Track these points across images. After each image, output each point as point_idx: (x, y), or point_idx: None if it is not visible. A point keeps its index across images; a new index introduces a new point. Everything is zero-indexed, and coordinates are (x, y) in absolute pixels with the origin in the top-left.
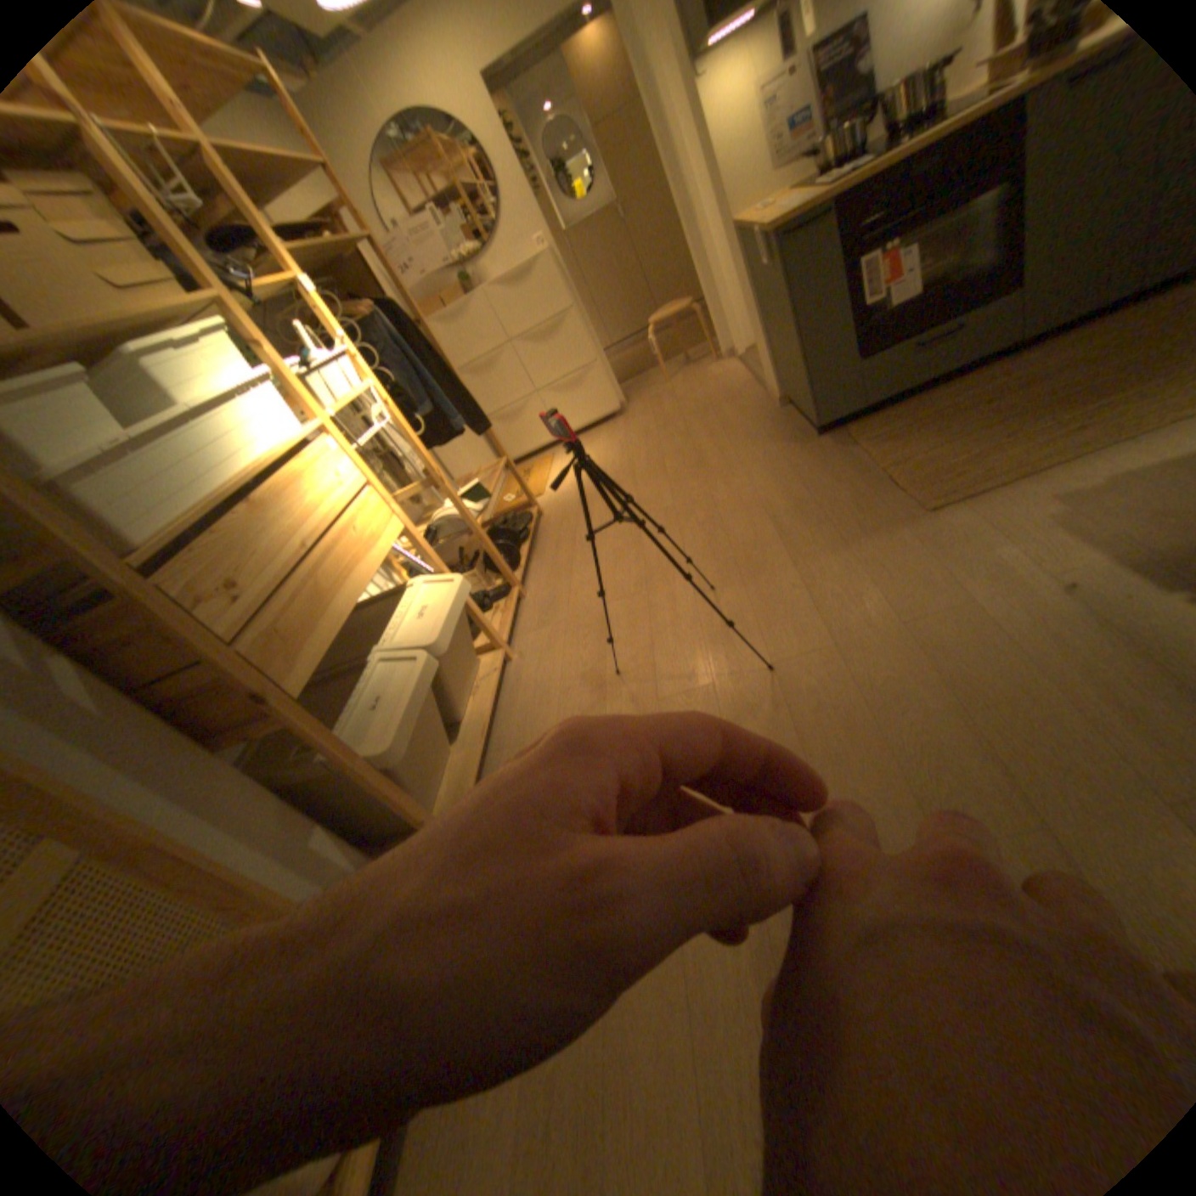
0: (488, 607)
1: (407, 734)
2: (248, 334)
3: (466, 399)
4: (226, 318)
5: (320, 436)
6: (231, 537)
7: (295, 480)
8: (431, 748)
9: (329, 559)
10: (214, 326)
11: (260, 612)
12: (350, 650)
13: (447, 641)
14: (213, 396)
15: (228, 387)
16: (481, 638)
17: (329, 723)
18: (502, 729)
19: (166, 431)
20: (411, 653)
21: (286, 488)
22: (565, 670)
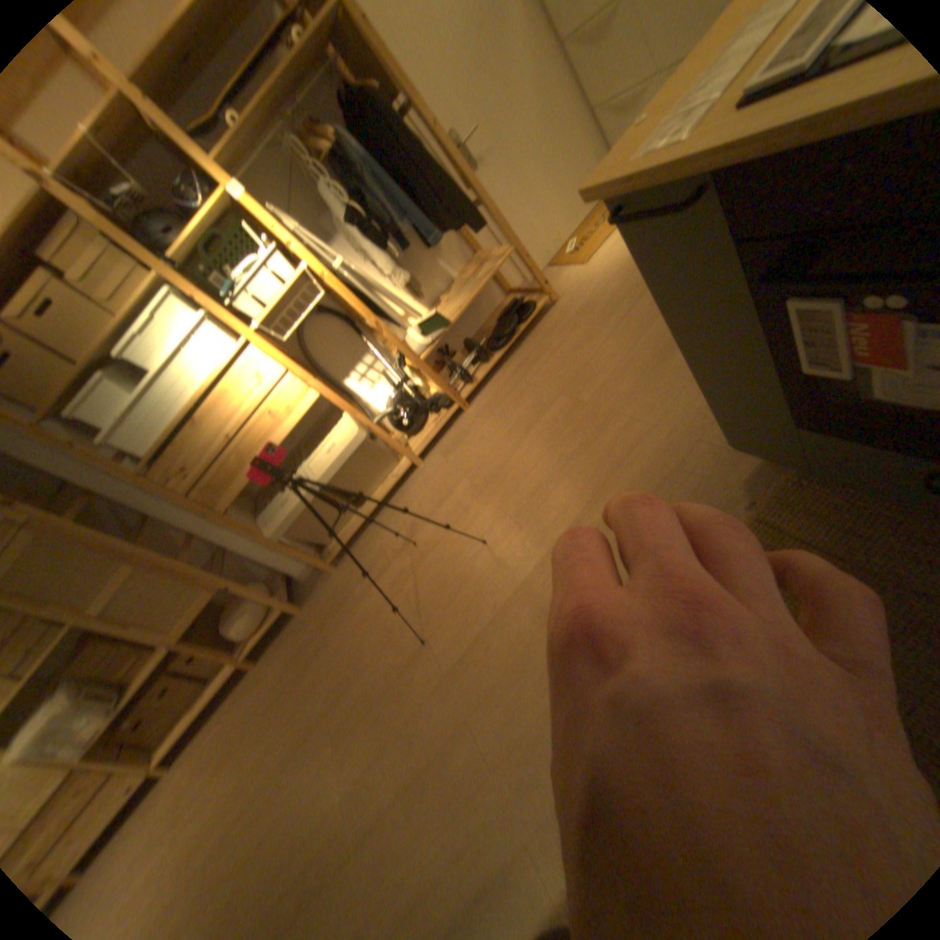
0: (434, 412)
1: (297, 520)
2: (182, 288)
3: (460, 194)
4: (166, 282)
5: (250, 341)
6: (180, 443)
7: (222, 392)
8: (330, 516)
9: (246, 437)
10: (160, 294)
11: (202, 474)
12: (309, 446)
13: (327, 478)
14: (166, 351)
15: (170, 345)
16: (415, 439)
17: (272, 498)
18: (380, 516)
19: (141, 391)
20: (310, 477)
21: (215, 401)
22: (414, 509)
